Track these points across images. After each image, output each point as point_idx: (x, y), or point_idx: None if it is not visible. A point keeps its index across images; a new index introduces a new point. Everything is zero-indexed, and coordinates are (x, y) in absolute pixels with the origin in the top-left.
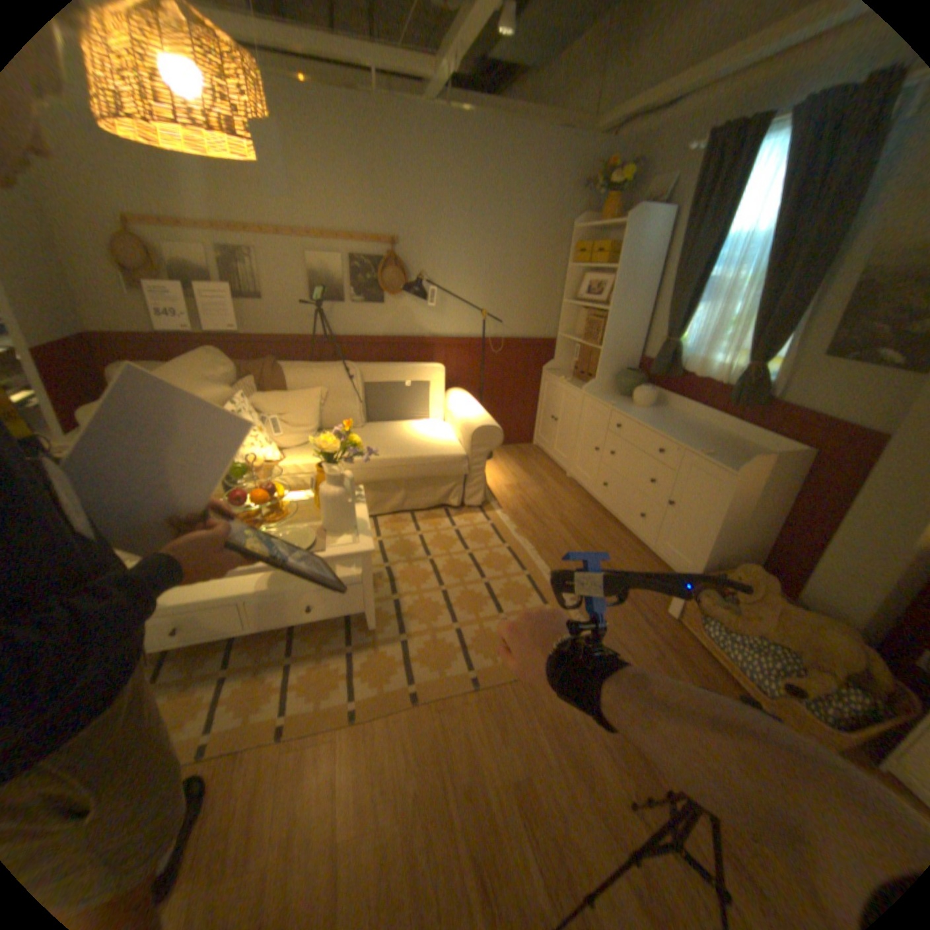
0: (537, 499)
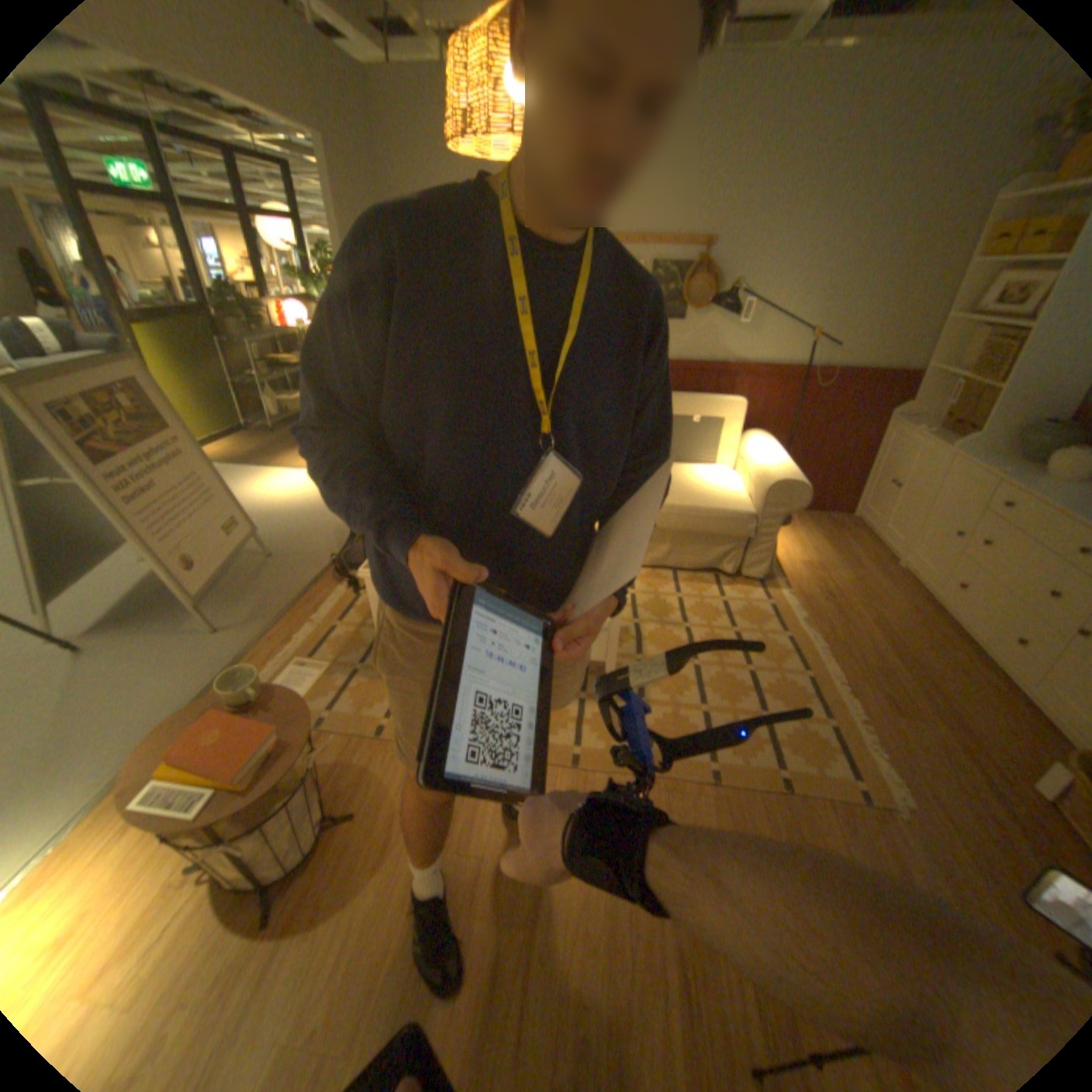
0: (846, 587)
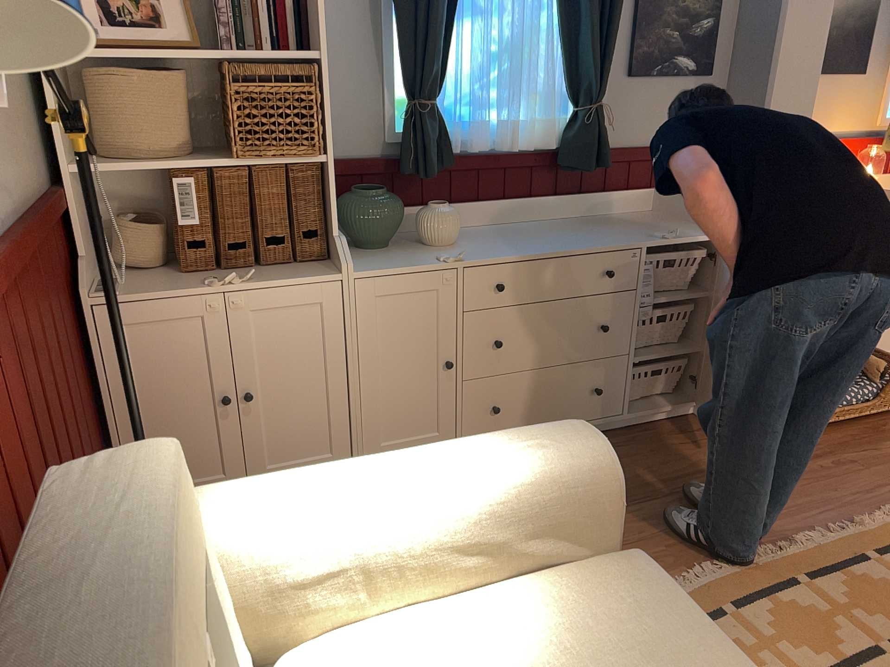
0: None
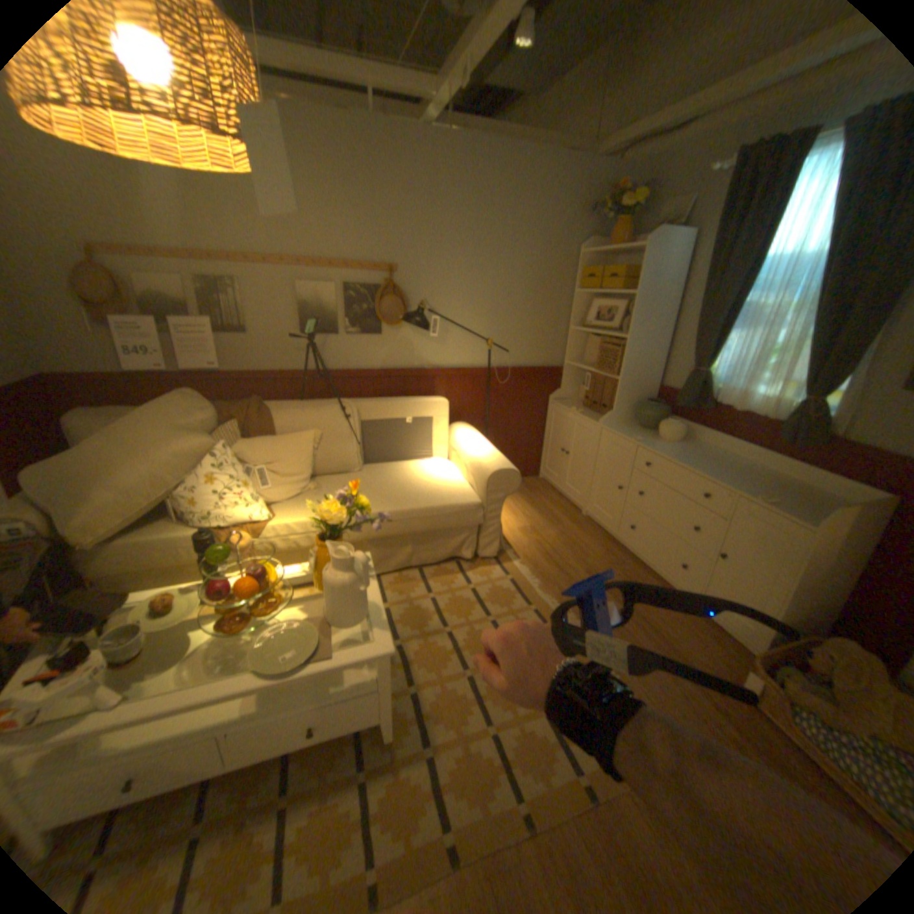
0: (556, 544)
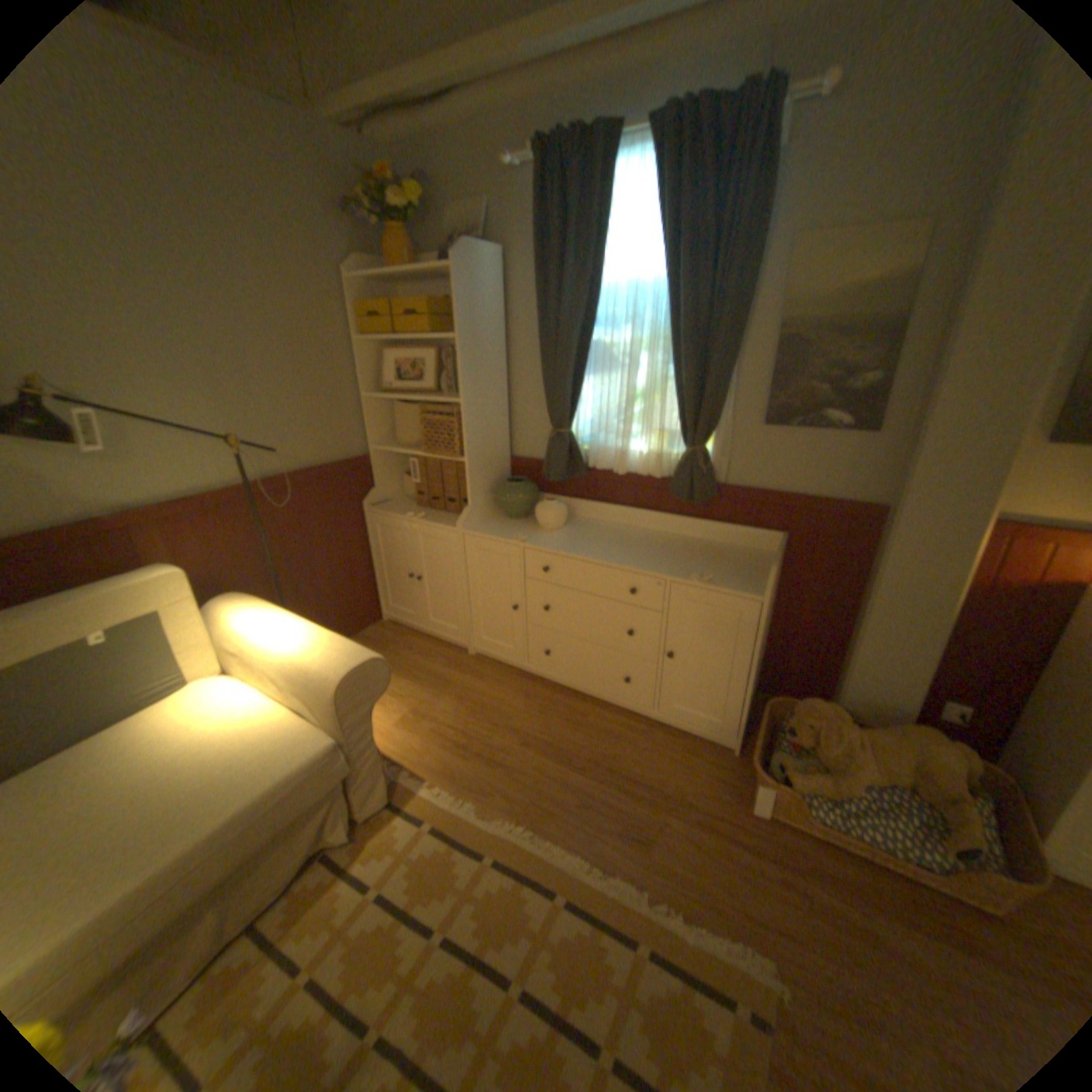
0: (460, 720)
